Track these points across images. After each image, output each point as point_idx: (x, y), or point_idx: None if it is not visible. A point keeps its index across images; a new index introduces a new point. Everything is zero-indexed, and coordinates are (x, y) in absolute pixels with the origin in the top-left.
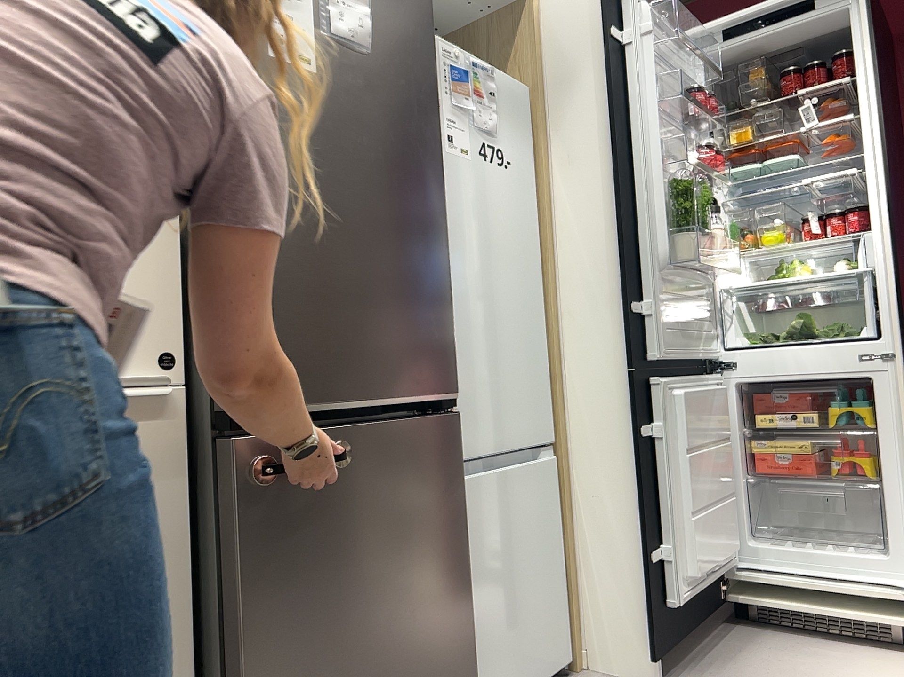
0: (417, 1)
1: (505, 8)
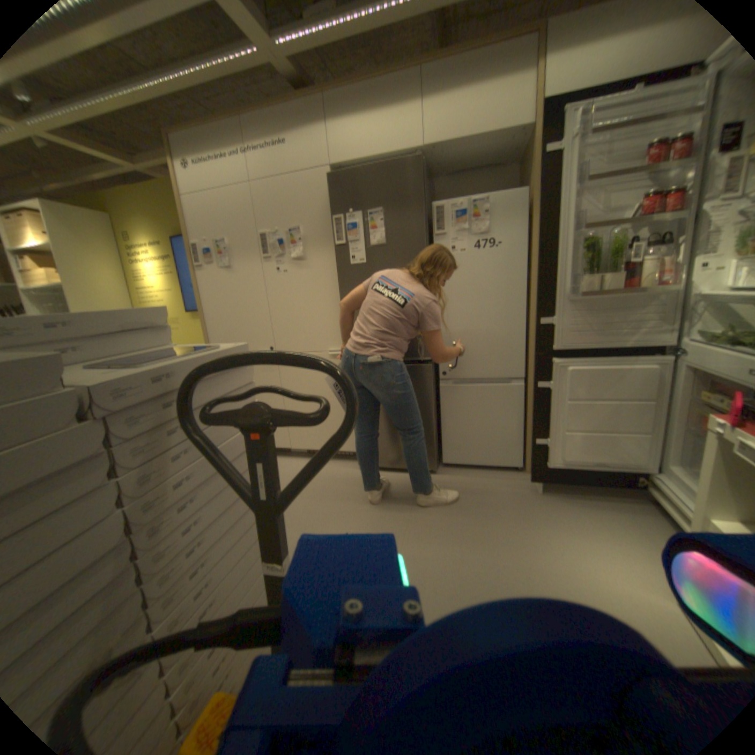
0: (413, 206)
1: (532, 130)
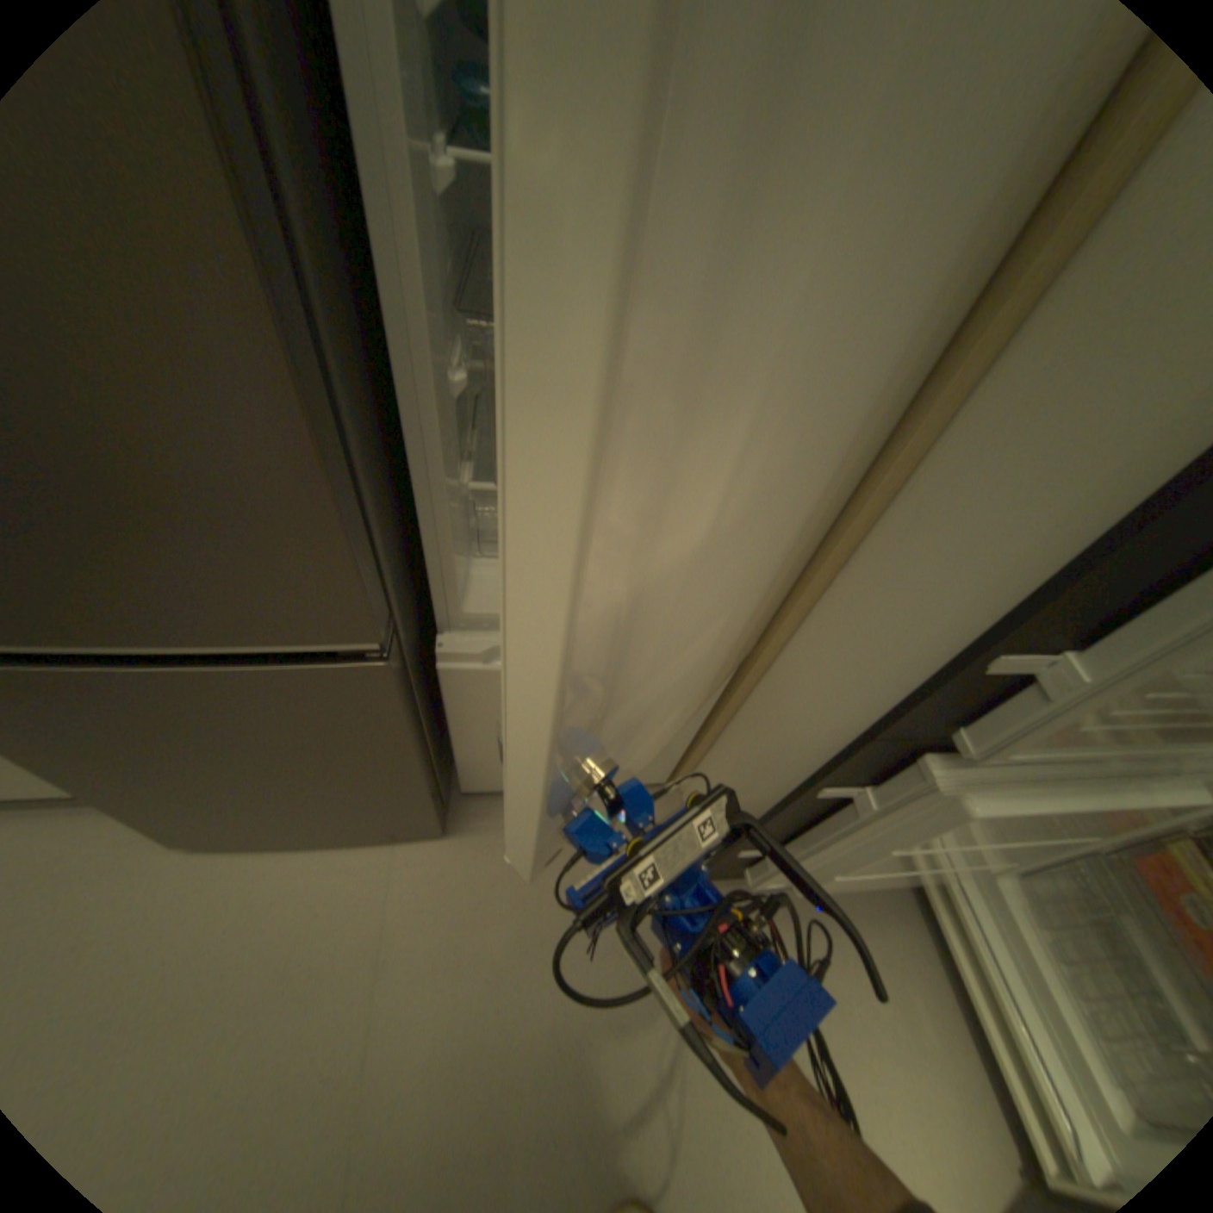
0: None
1: None
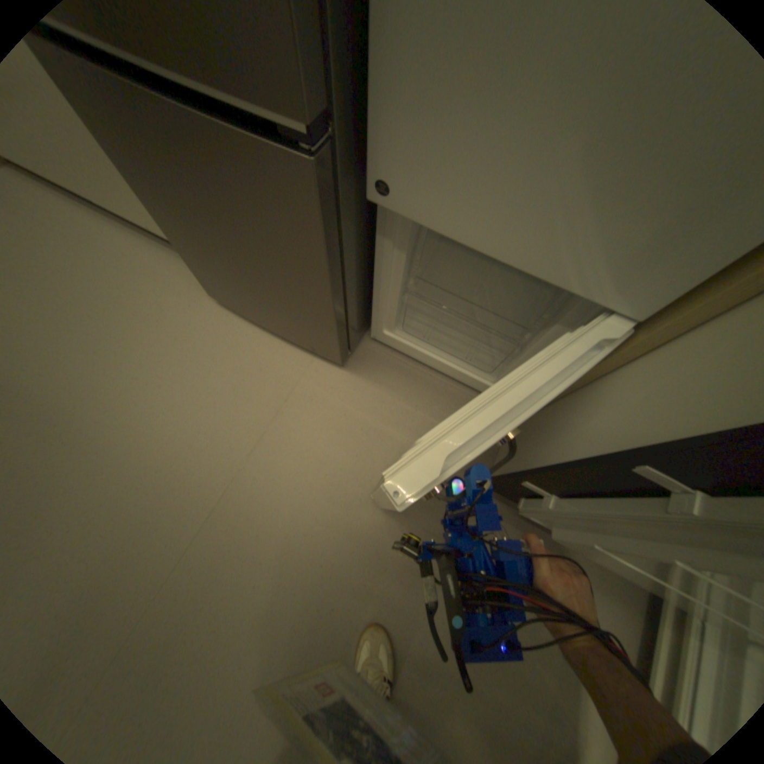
0: None
1: None
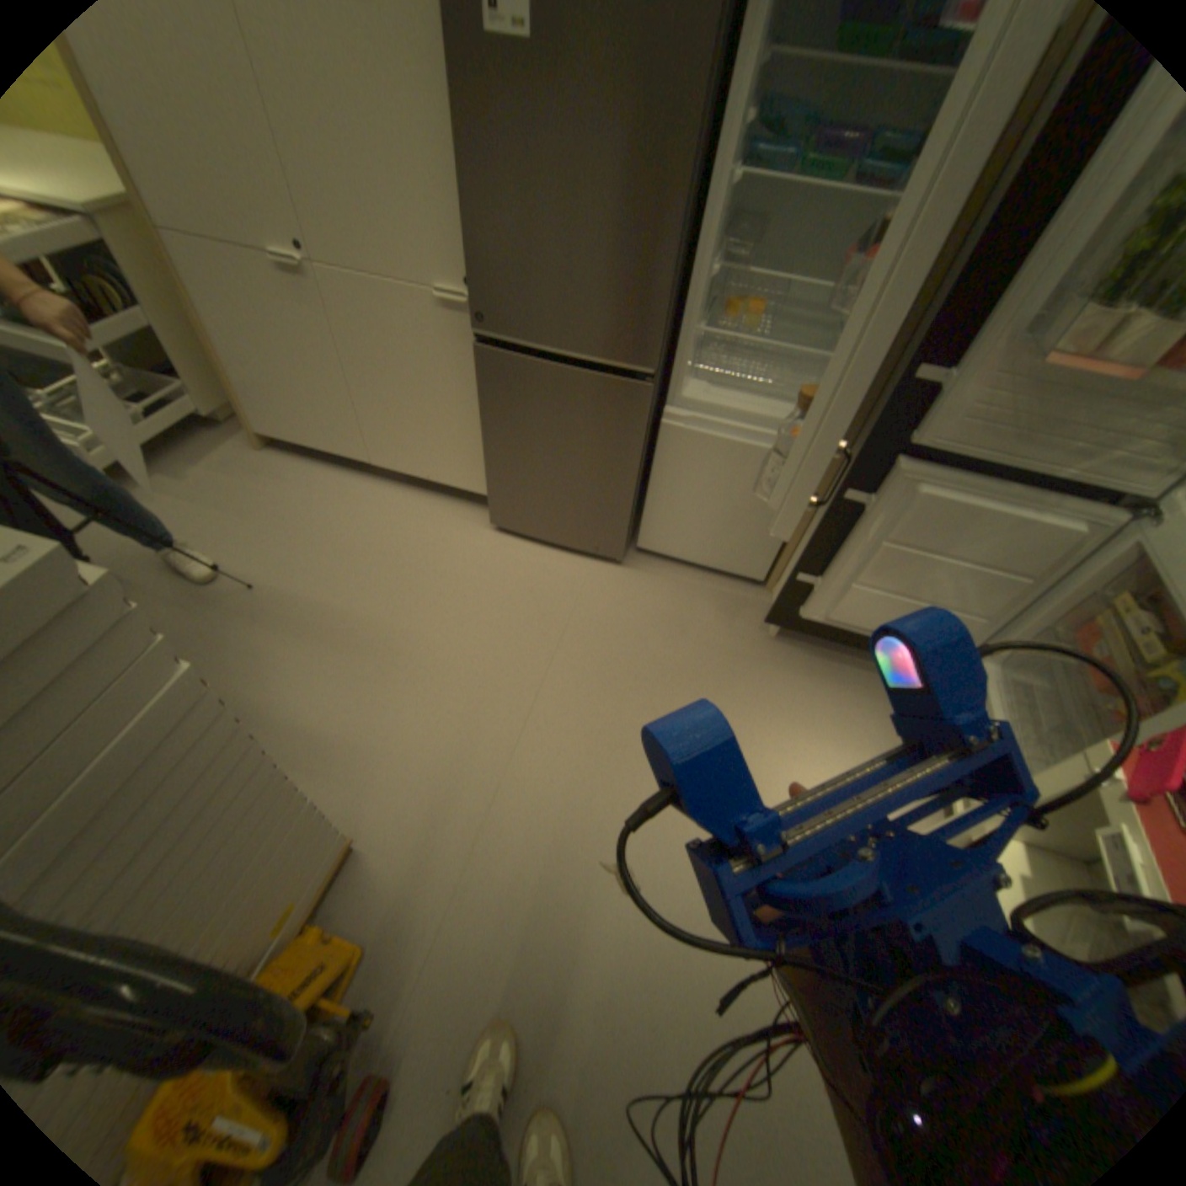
0: None
1: None
